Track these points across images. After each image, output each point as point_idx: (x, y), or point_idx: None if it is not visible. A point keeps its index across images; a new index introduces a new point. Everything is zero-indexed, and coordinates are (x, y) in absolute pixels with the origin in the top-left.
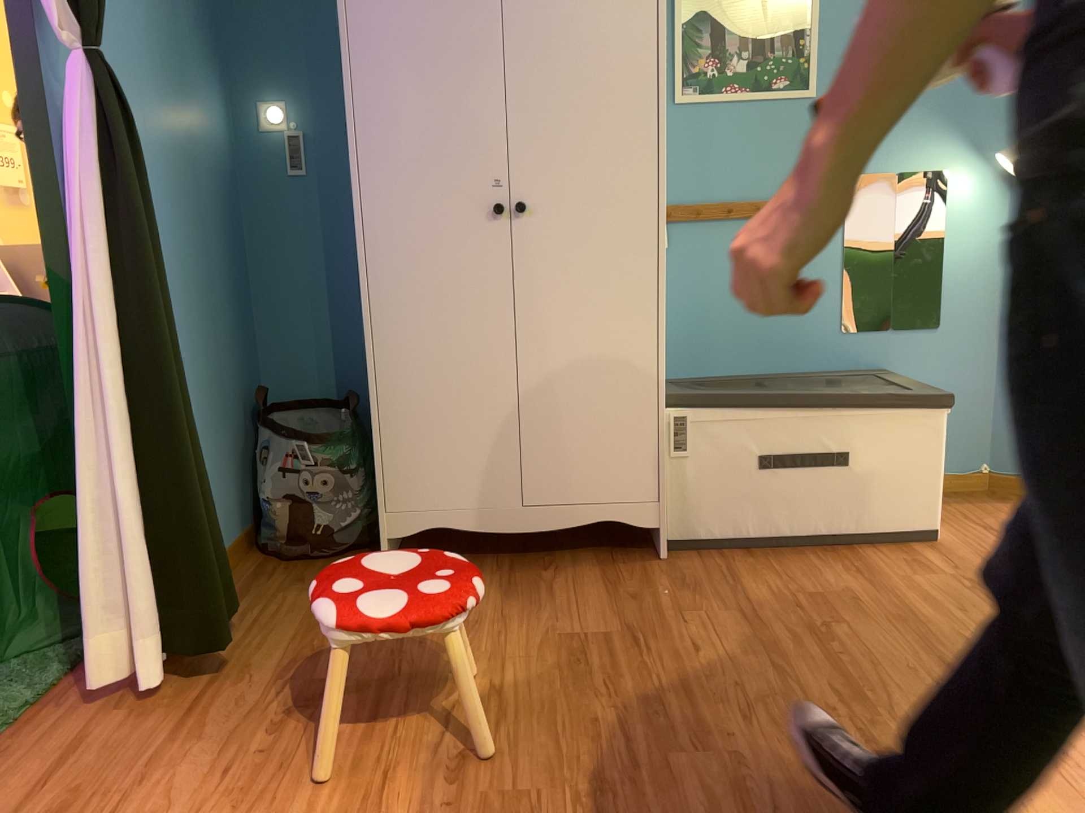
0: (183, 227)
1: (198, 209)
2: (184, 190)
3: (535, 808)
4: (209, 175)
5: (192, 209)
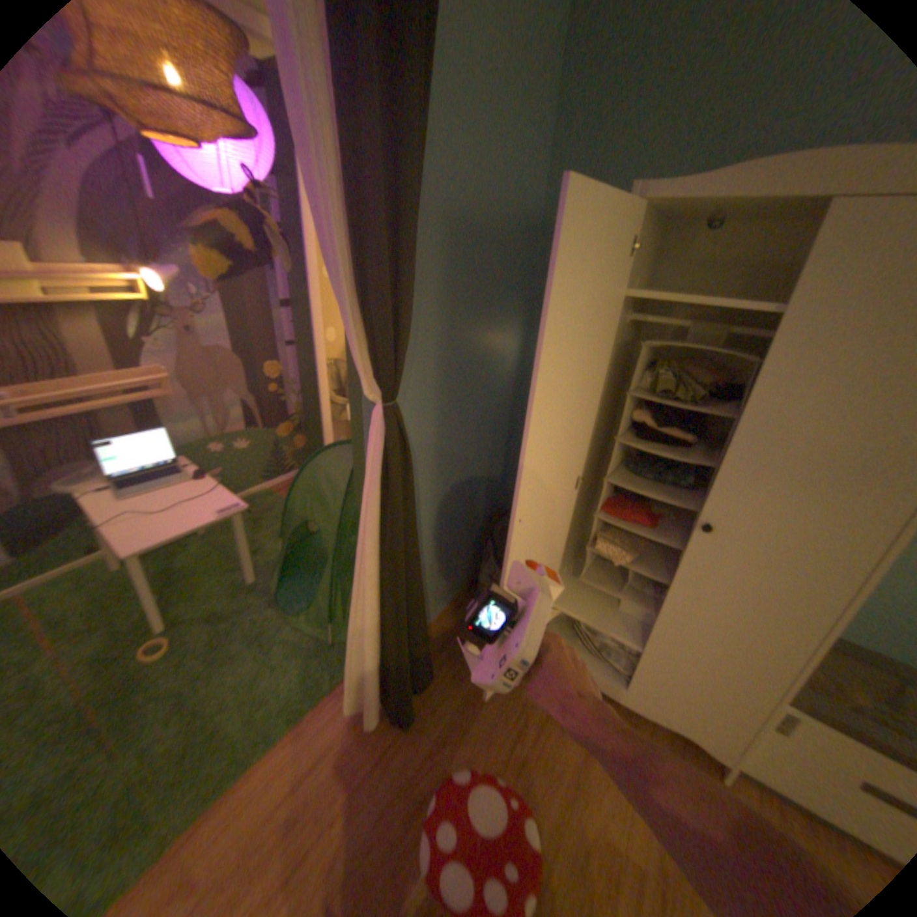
0: (463, 441)
1: (477, 423)
2: (469, 416)
3: None
4: (493, 394)
5: (473, 425)
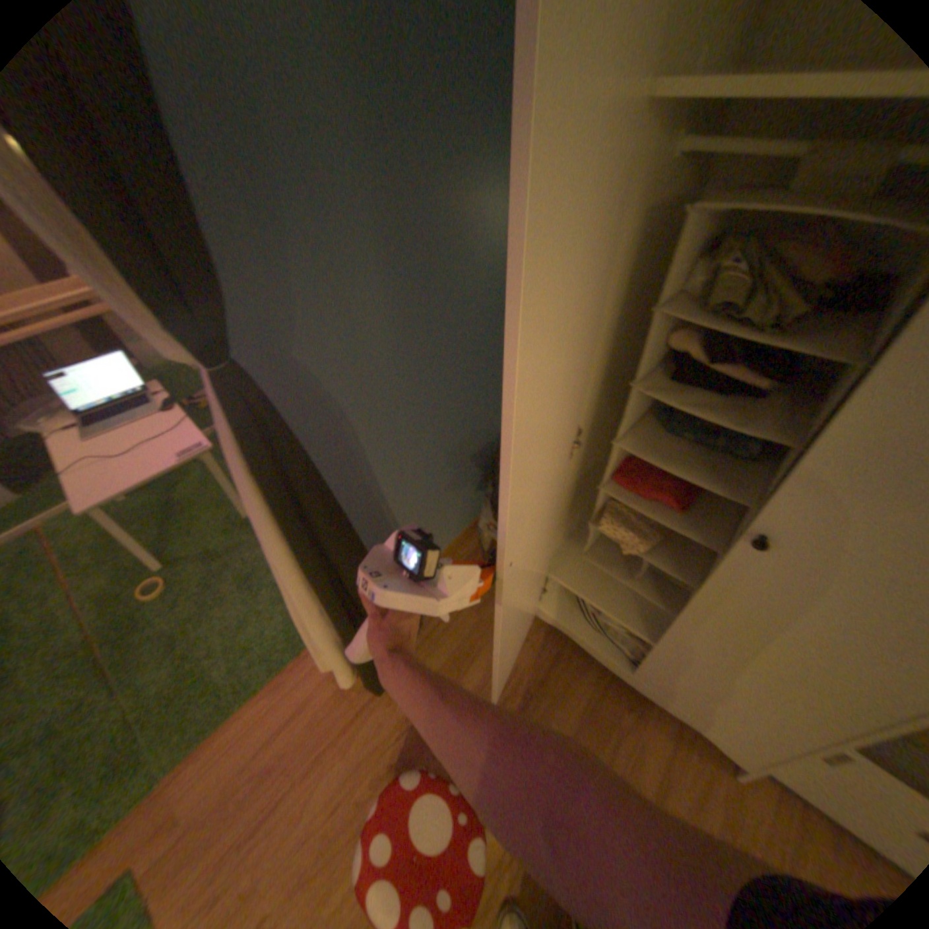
0: (427, 373)
1: (450, 343)
2: (432, 337)
3: None
4: (472, 297)
5: (442, 348)
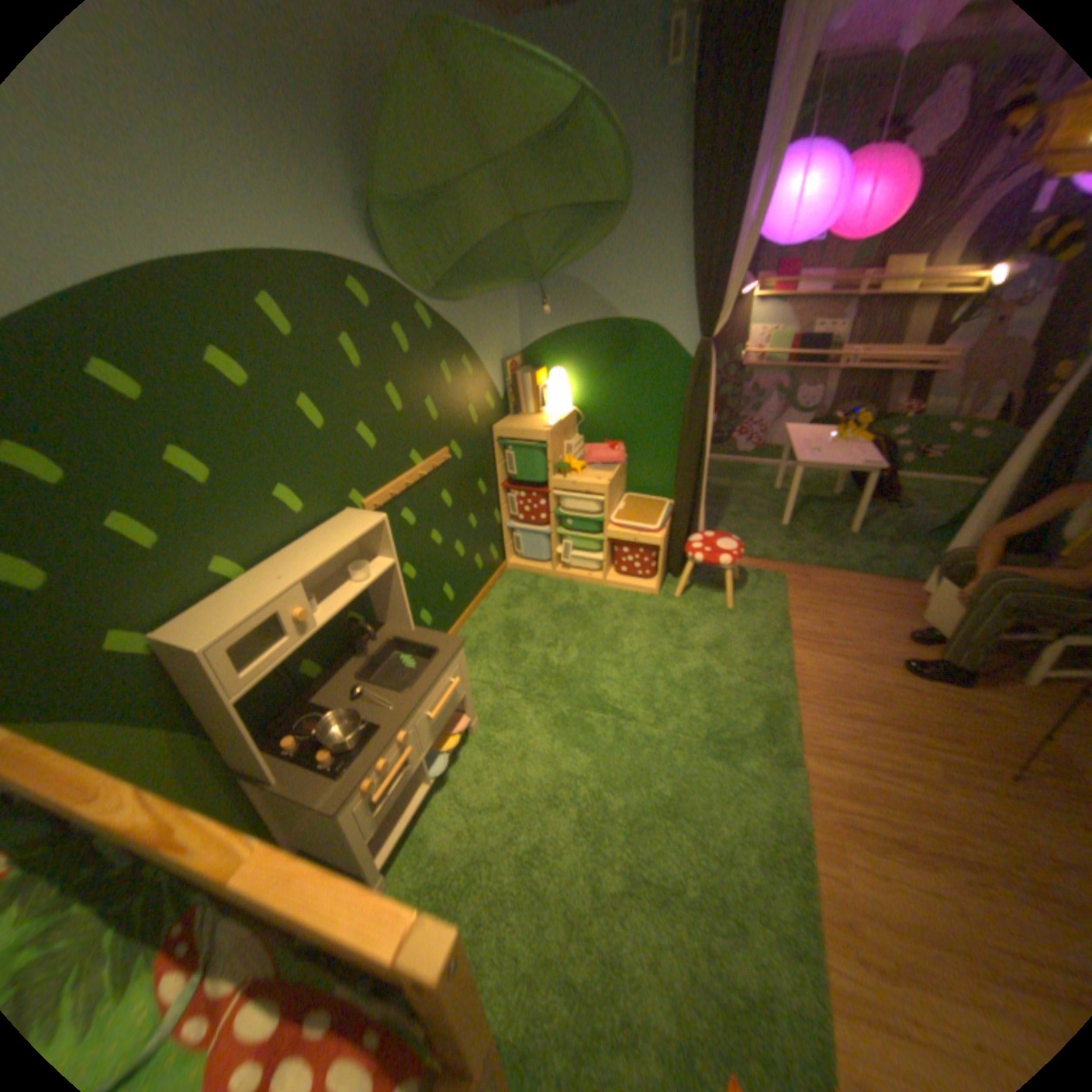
0: None
1: None
2: None
3: (886, 714)
4: None
5: None
